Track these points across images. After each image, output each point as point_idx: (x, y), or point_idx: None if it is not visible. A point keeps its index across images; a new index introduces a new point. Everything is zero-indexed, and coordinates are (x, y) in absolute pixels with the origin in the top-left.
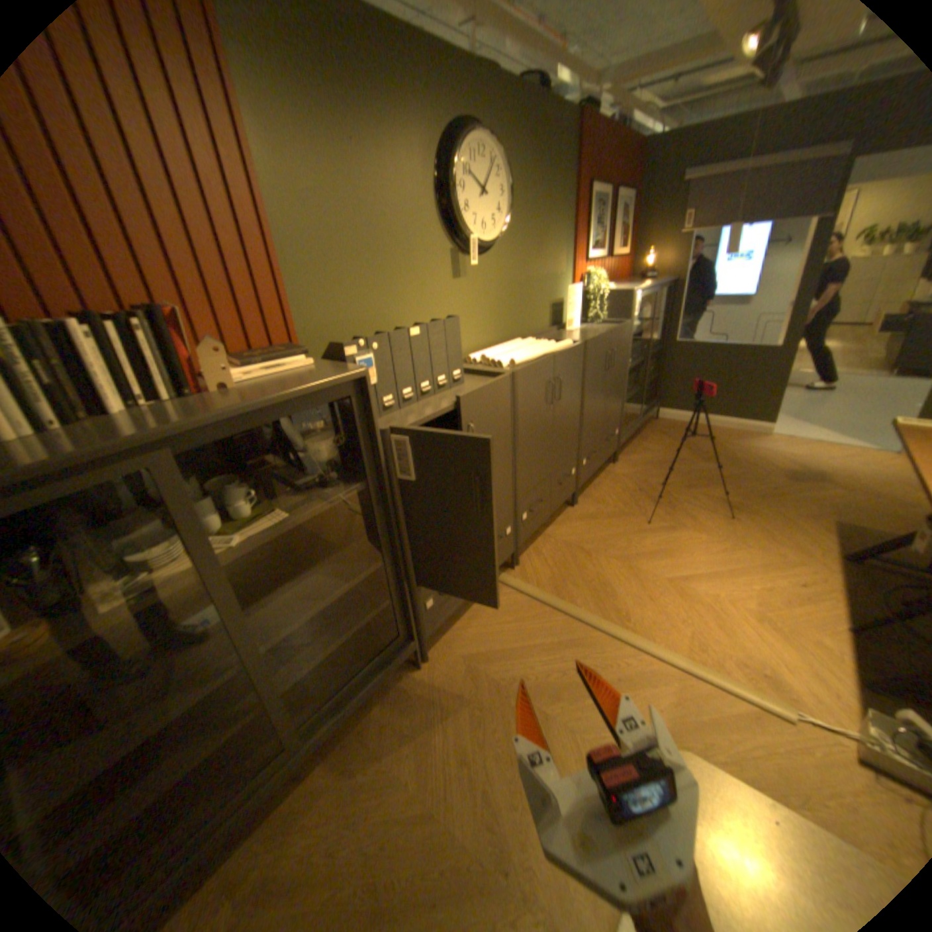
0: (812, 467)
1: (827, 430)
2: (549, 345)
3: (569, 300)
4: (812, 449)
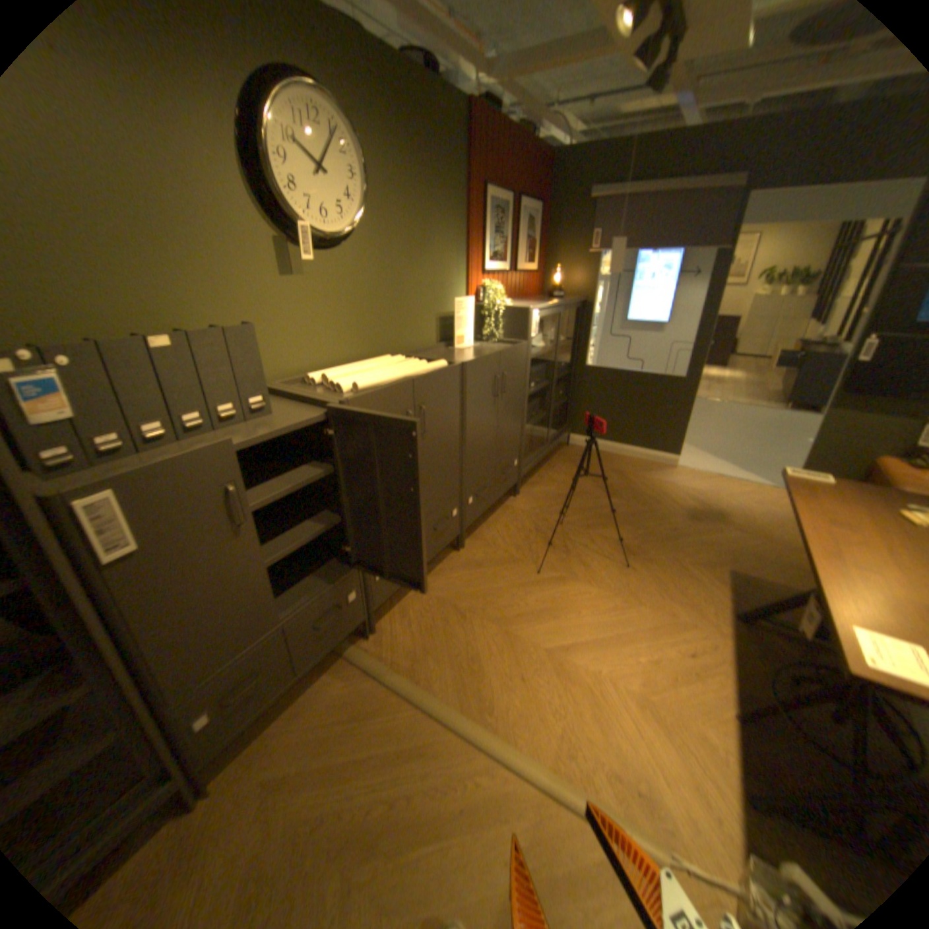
0: (711, 504)
1: (728, 463)
2: (417, 365)
3: (457, 313)
4: (712, 484)
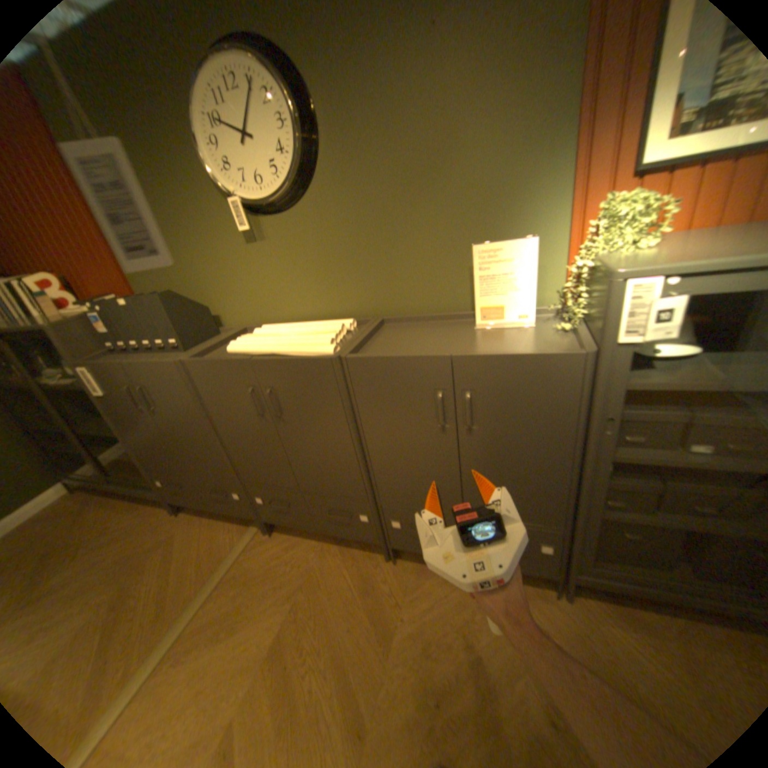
0: None
1: None
2: (306, 343)
3: (479, 270)
4: None
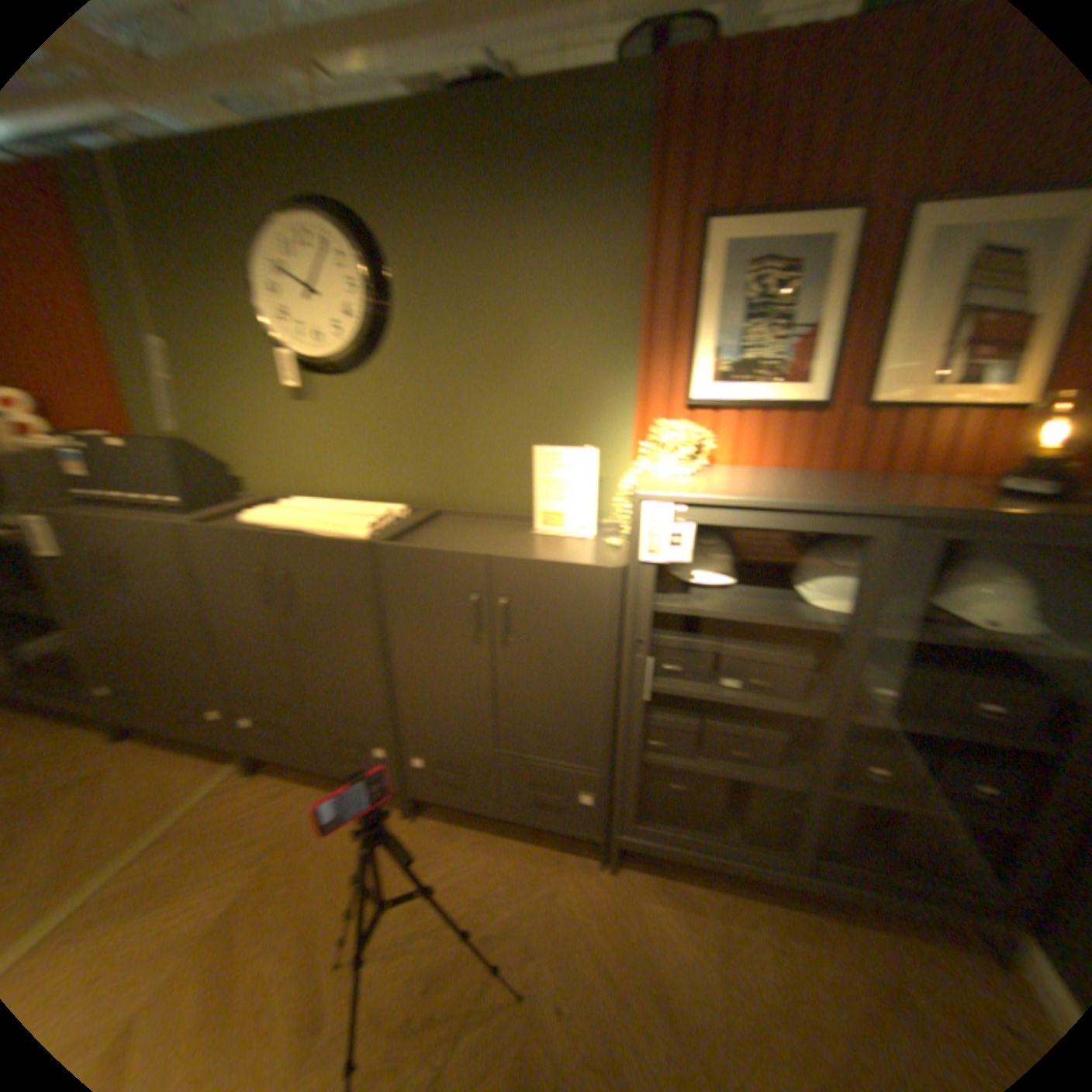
0: None
1: None
2: (338, 523)
3: (539, 472)
4: None
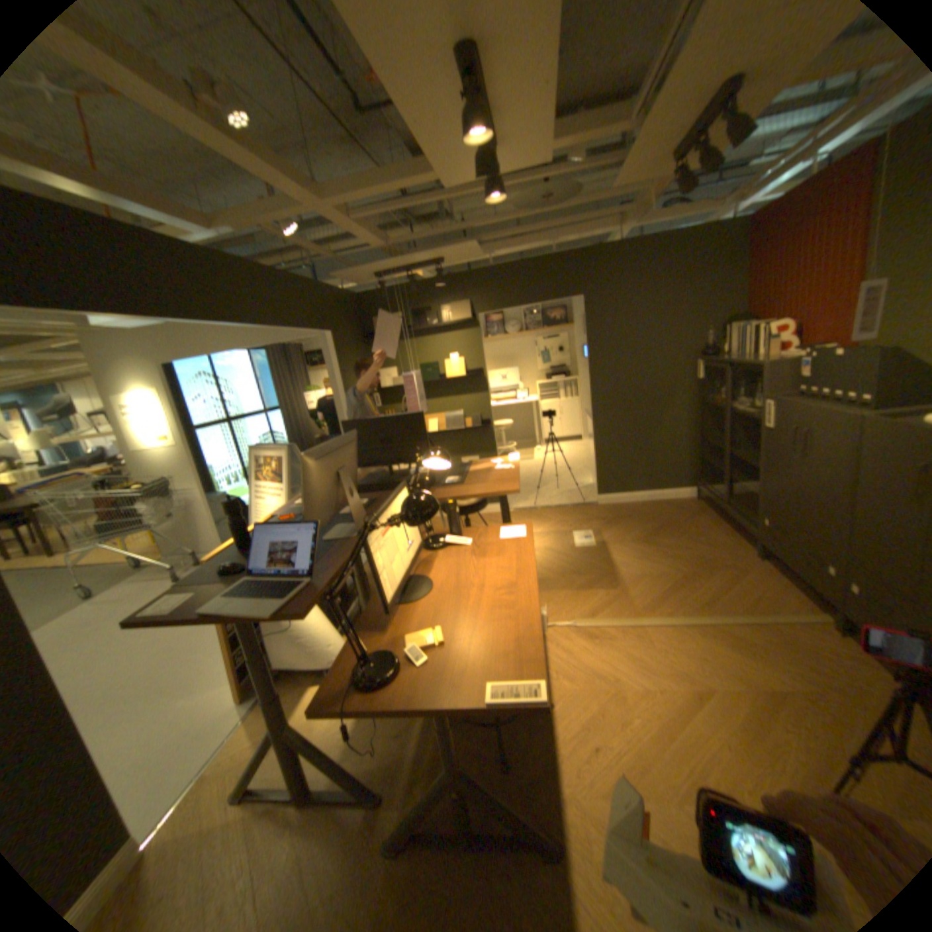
0: None
1: None
2: None
3: None
4: None
